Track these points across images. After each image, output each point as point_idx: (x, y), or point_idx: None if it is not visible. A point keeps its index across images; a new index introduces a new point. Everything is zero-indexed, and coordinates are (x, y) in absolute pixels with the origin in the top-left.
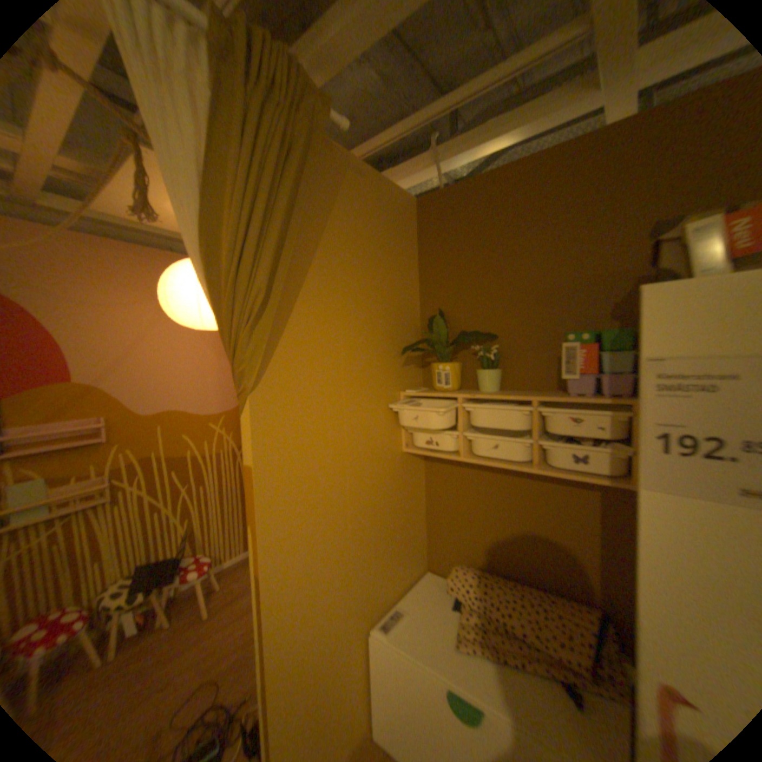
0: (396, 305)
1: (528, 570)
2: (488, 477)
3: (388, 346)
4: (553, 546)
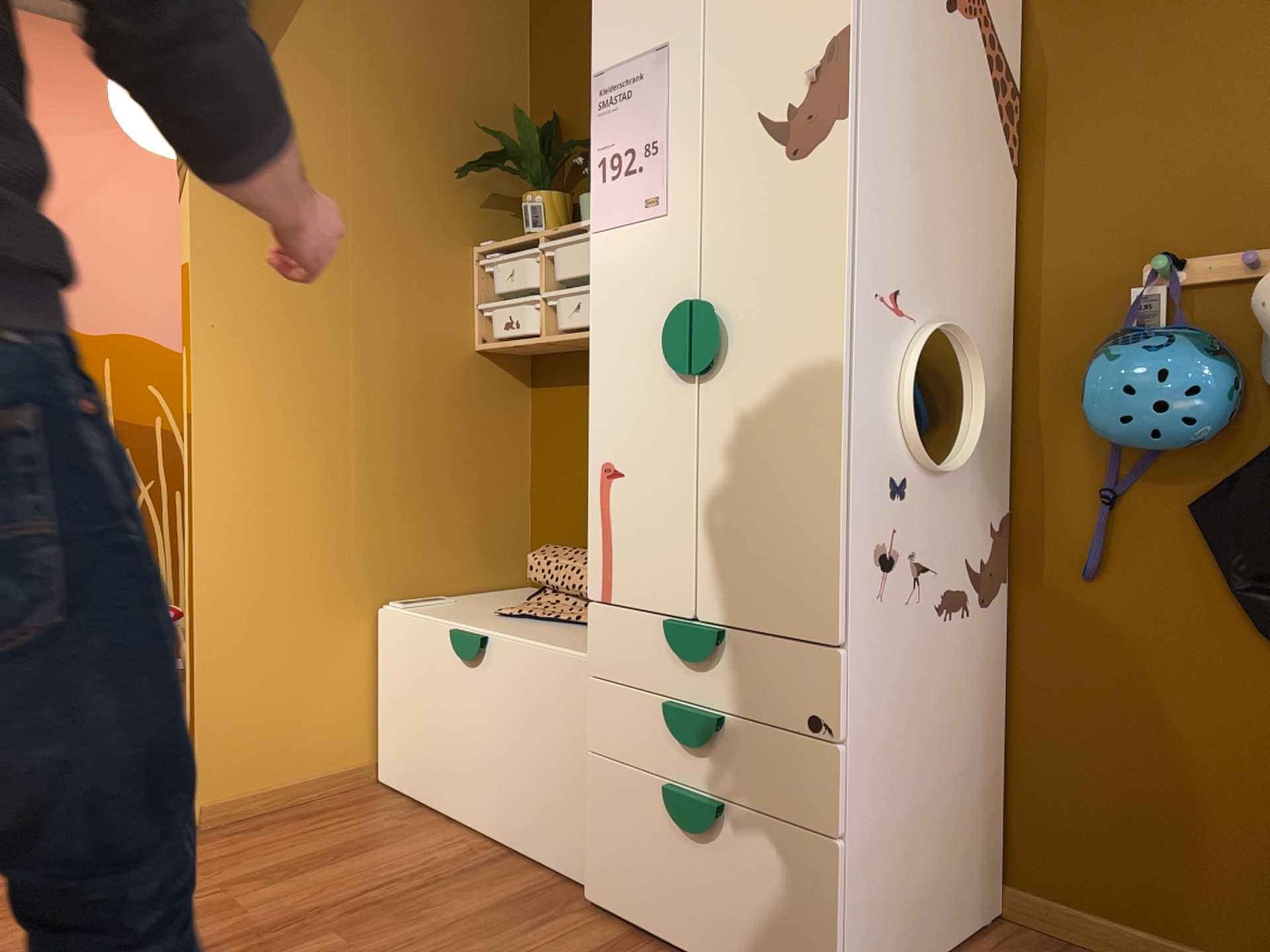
0: (472, 103)
1: None
2: None
3: (452, 166)
4: None
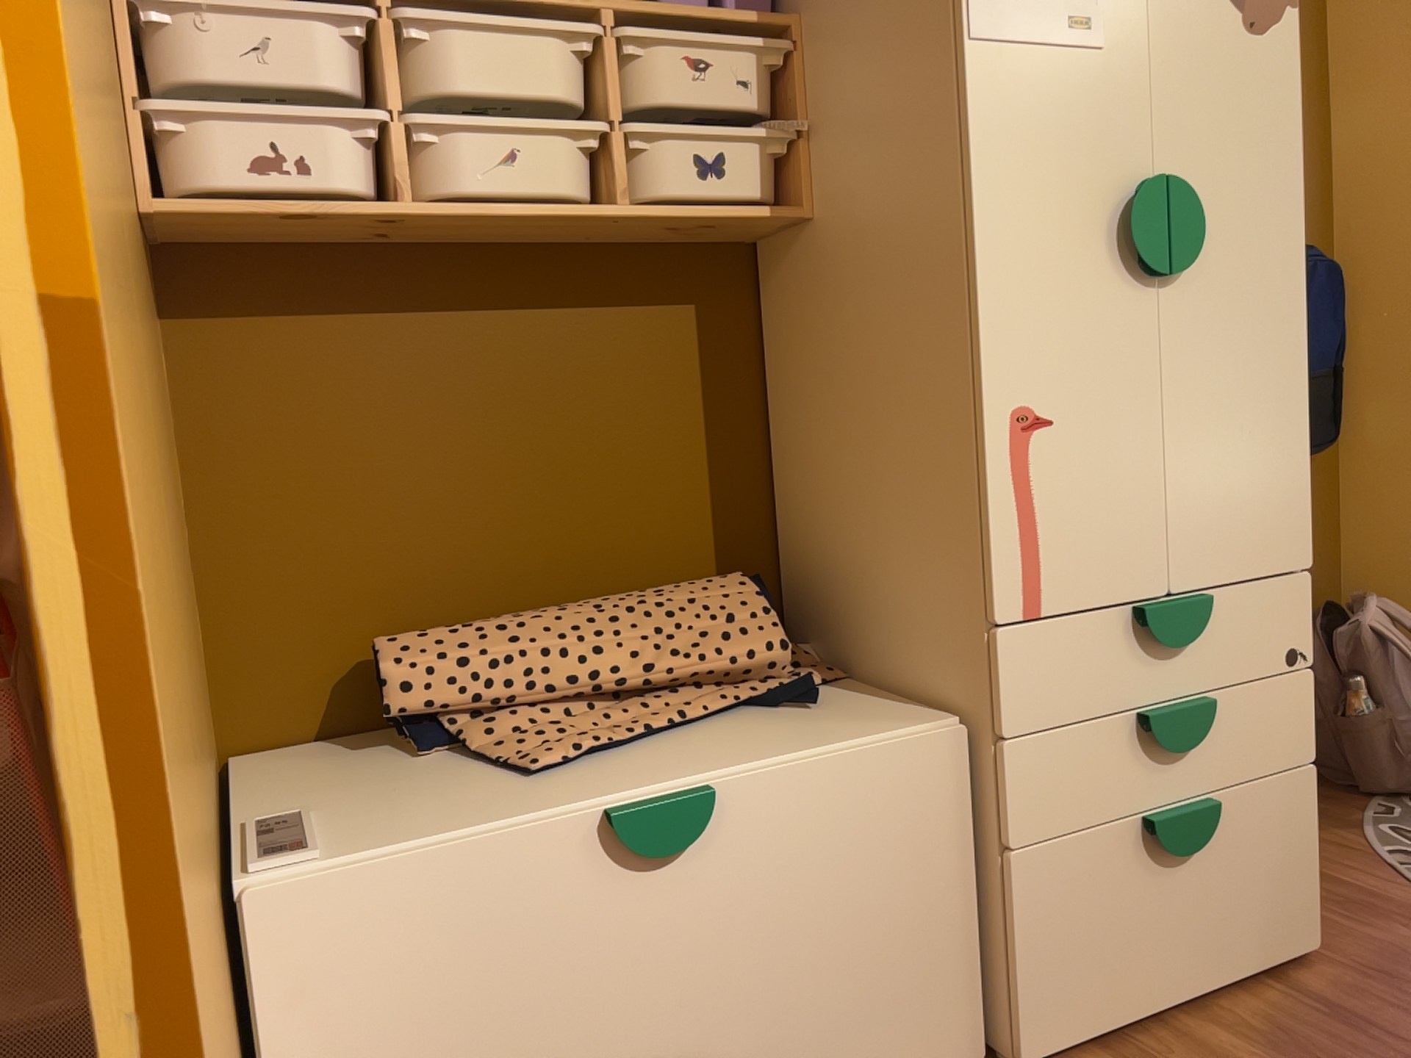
0: None
1: (566, 572)
2: (429, 329)
3: None
4: (618, 474)
